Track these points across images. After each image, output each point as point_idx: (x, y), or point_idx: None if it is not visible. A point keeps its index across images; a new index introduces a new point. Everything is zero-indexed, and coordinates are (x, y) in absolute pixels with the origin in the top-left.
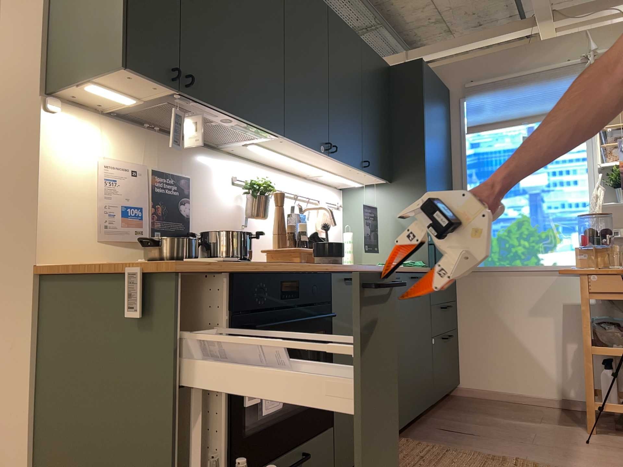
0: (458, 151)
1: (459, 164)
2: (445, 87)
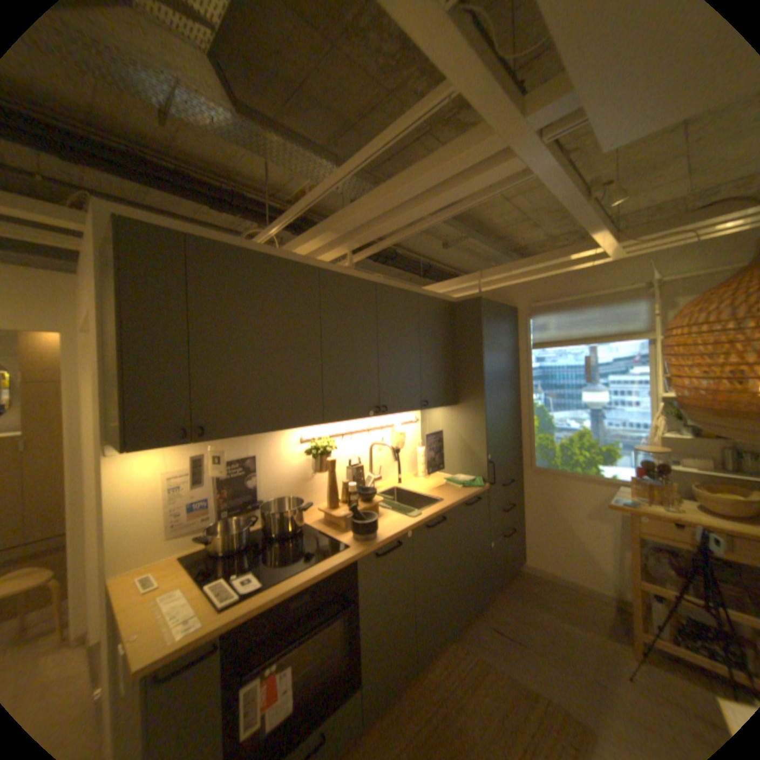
0: (526, 363)
1: (526, 375)
2: (514, 305)
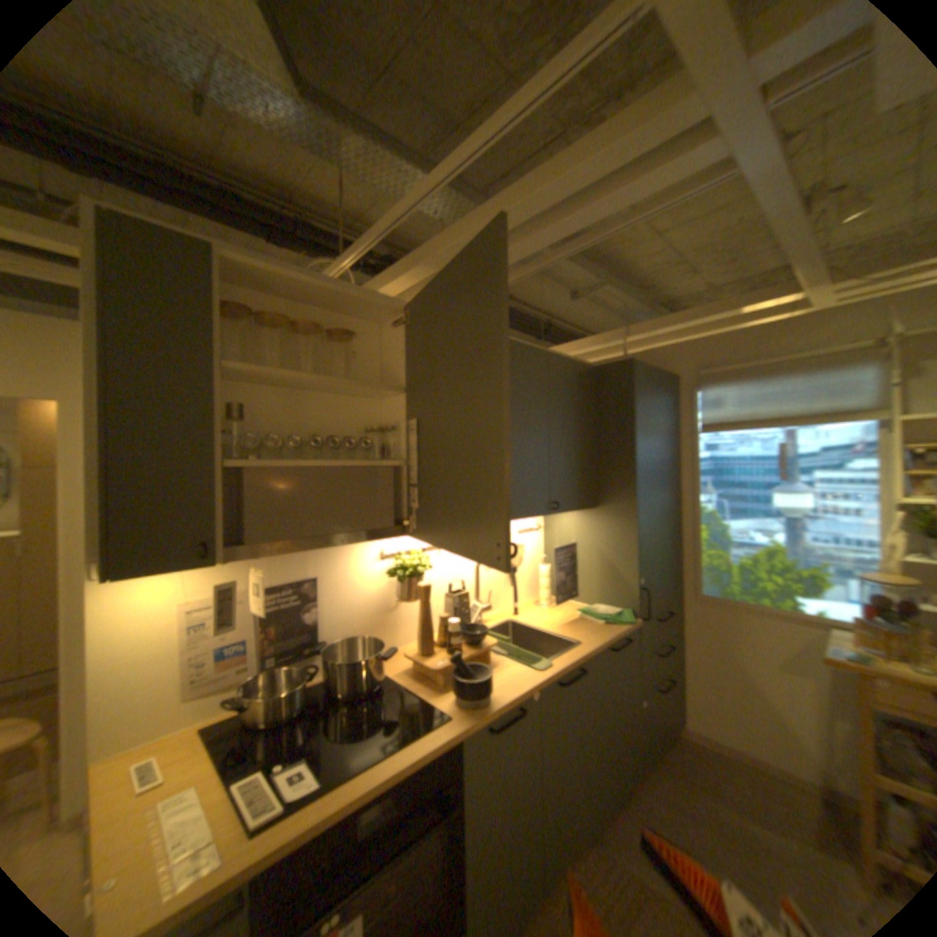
0: (690, 452)
1: (691, 468)
2: (675, 371)
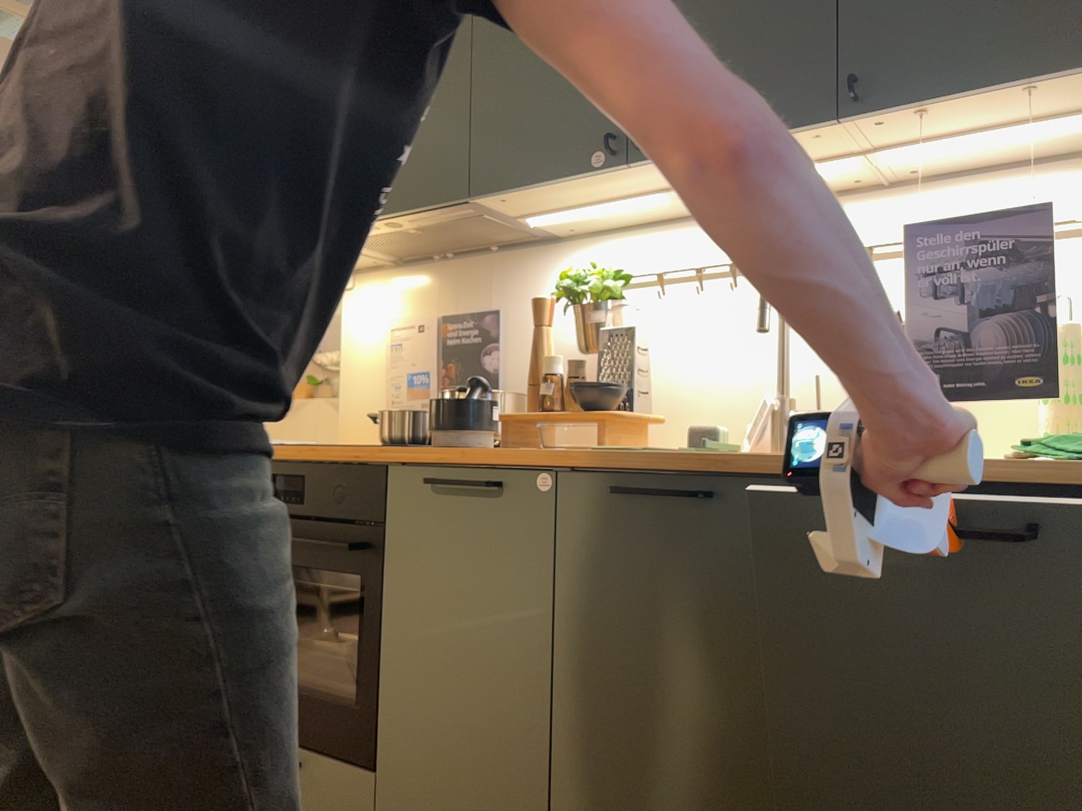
0: None
1: None
2: None
